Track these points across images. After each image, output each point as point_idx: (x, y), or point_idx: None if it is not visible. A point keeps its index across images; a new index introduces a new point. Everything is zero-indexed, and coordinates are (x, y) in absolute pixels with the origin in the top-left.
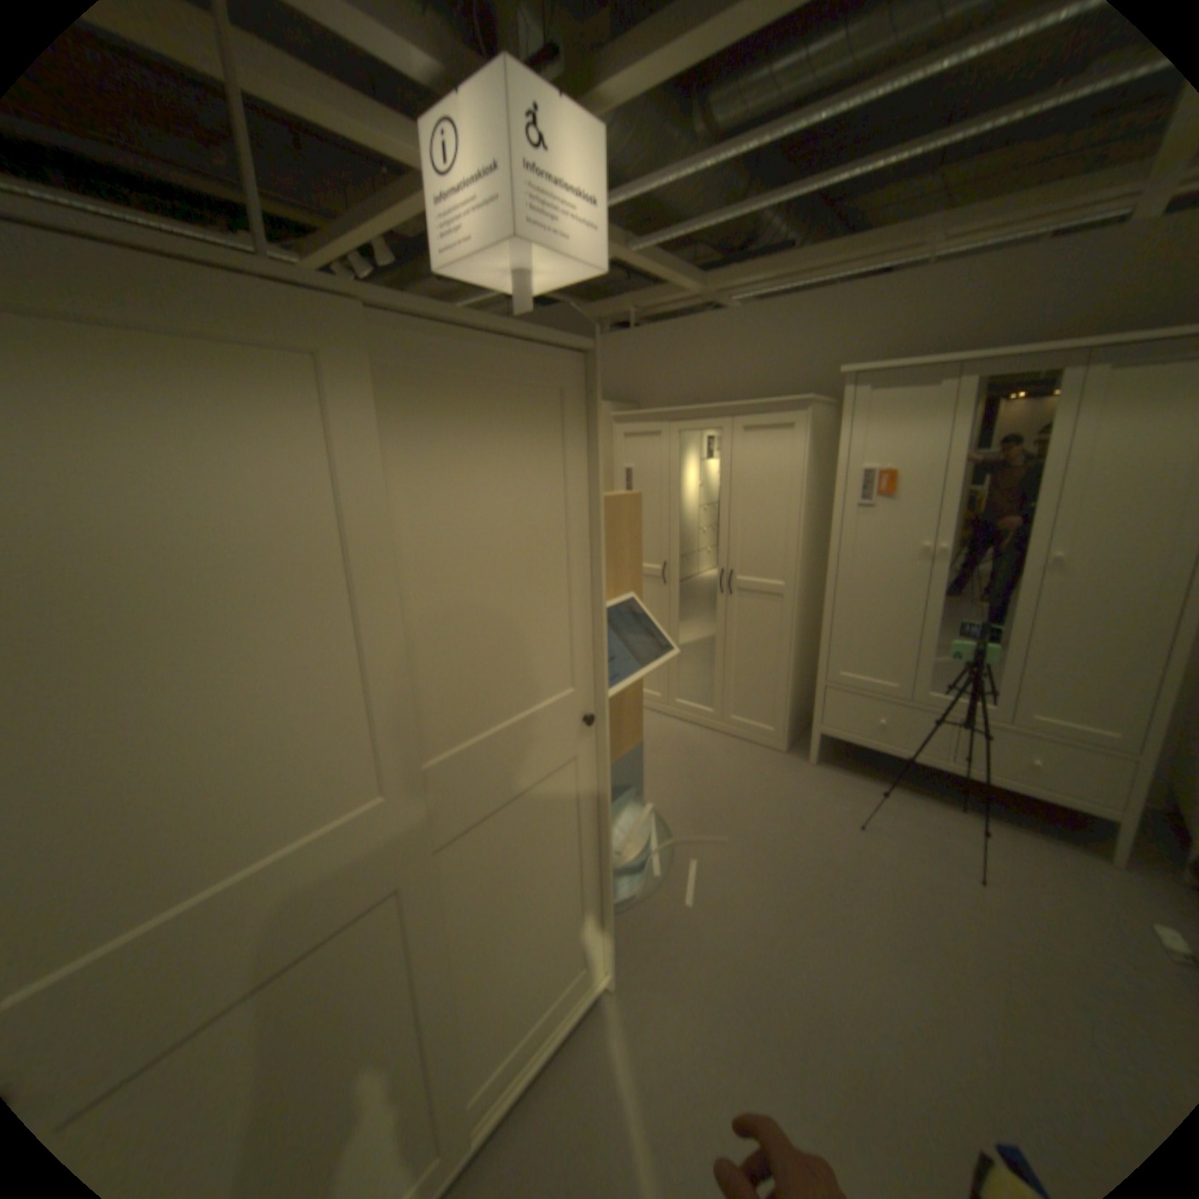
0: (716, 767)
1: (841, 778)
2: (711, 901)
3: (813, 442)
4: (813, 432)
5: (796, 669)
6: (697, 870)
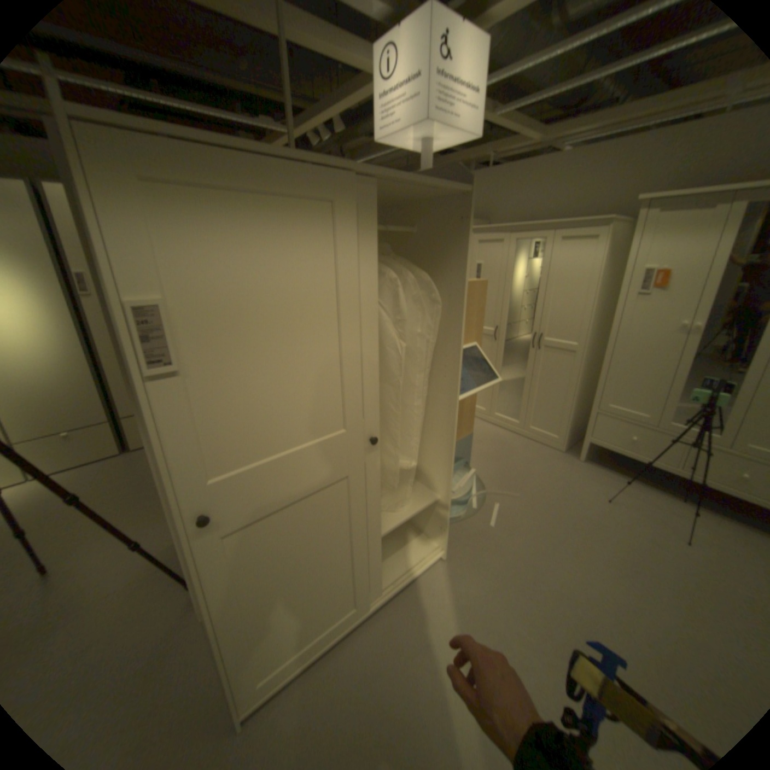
0: (517, 455)
1: (600, 471)
2: (506, 526)
3: (611, 249)
4: (612, 241)
5: (578, 400)
6: (499, 509)
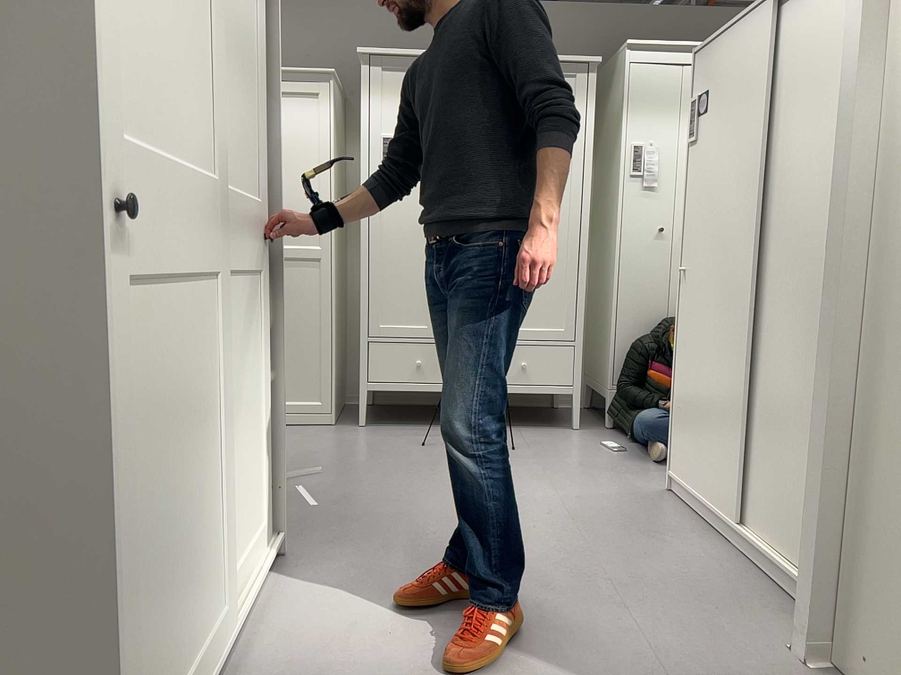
0: None
1: (389, 428)
2: (332, 500)
3: (335, 113)
4: (335, 103)
5: (336, 334)
6: (306, 490)
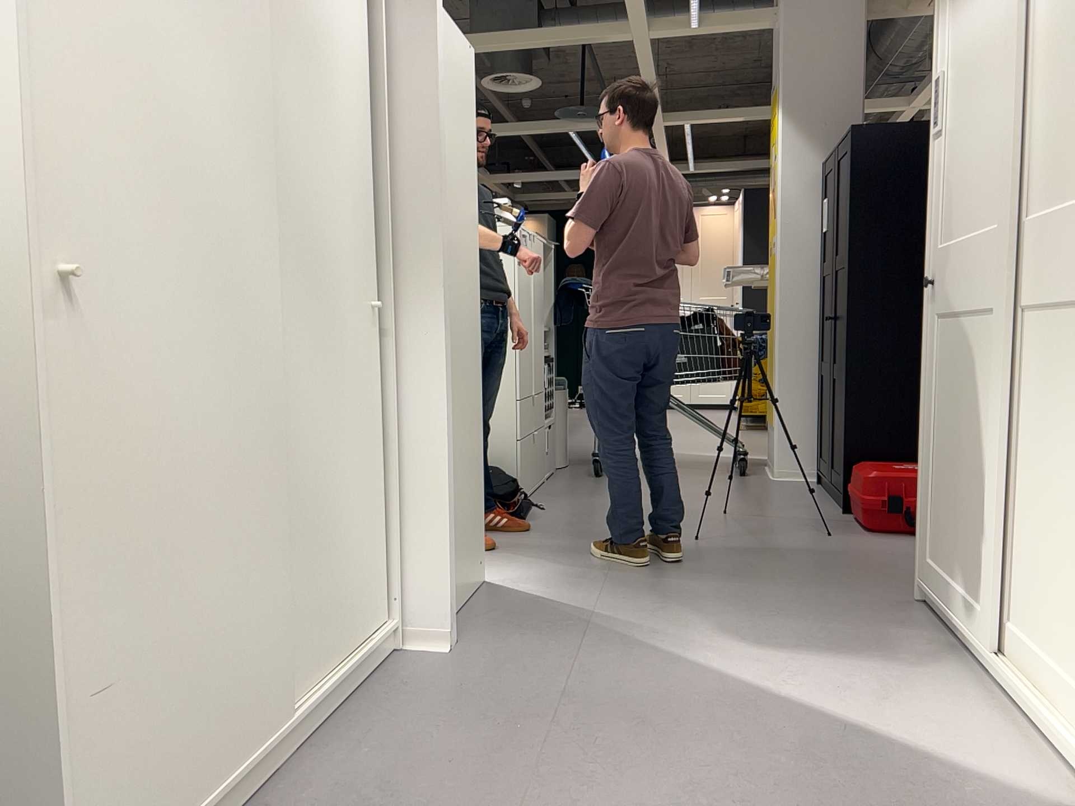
0: None
1: None
2: None
3: None
4: None
5: None
6: None
